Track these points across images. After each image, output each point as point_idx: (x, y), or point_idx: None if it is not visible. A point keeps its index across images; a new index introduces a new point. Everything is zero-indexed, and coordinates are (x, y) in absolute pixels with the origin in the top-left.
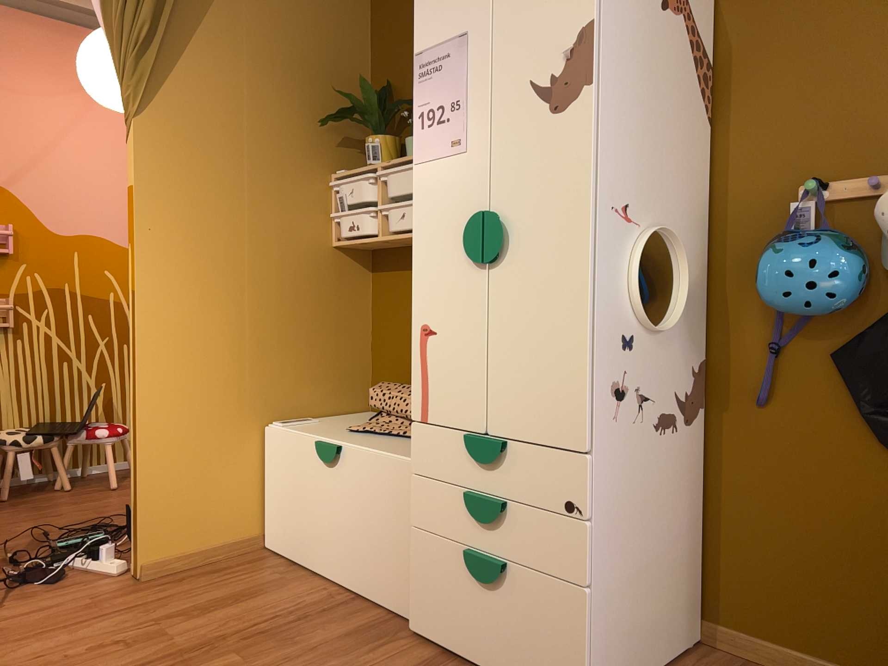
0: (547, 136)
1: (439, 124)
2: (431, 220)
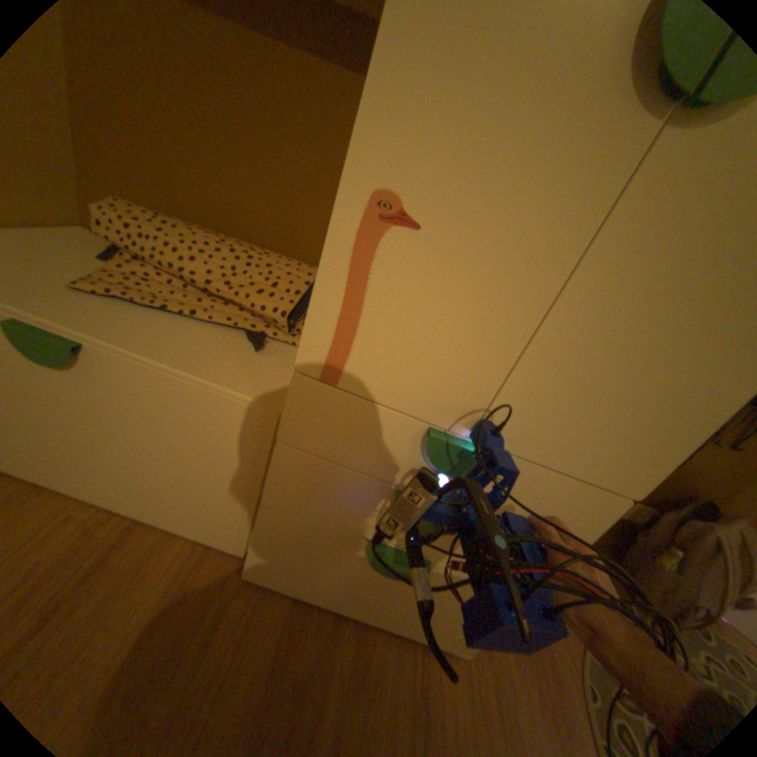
0: None
1: None
2: None
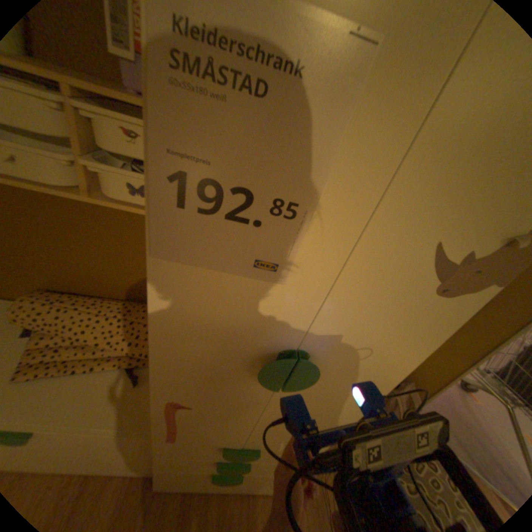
0: (413, 310)
1: (233, 220)
2: (194, 333)
